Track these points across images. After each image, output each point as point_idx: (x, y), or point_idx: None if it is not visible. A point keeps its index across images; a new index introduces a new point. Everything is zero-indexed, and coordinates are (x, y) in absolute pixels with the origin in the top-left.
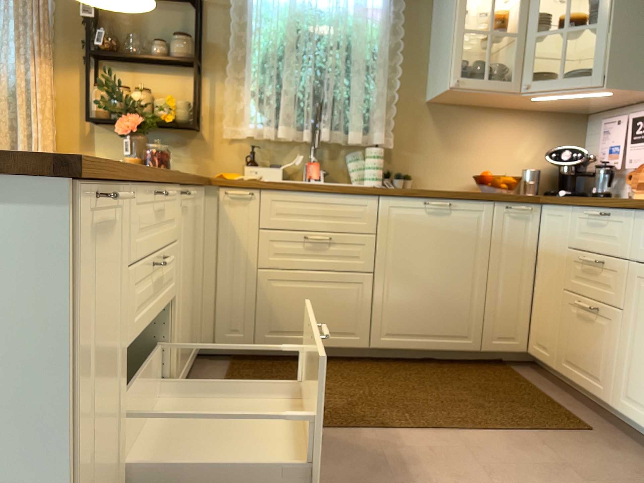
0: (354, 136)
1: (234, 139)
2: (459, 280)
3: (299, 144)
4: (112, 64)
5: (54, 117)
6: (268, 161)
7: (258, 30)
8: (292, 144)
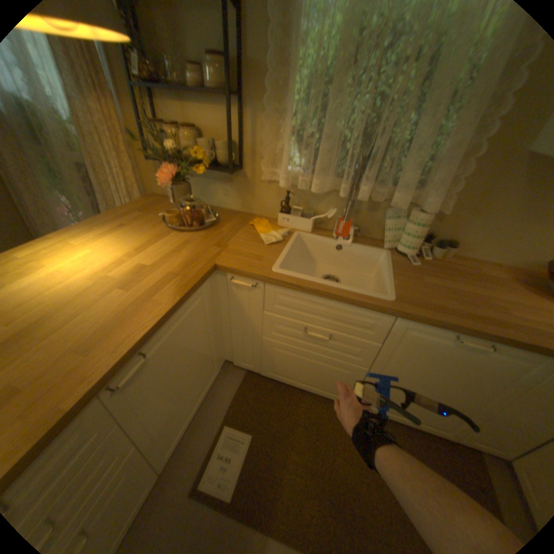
0: (400, 200)
1: (273, 181)
2: (464, 402)
3: (337, 192)
4: (160, 91)
5: (126, 152)
6: (301, 209)
7: (302, 40)
8: (330, 191)
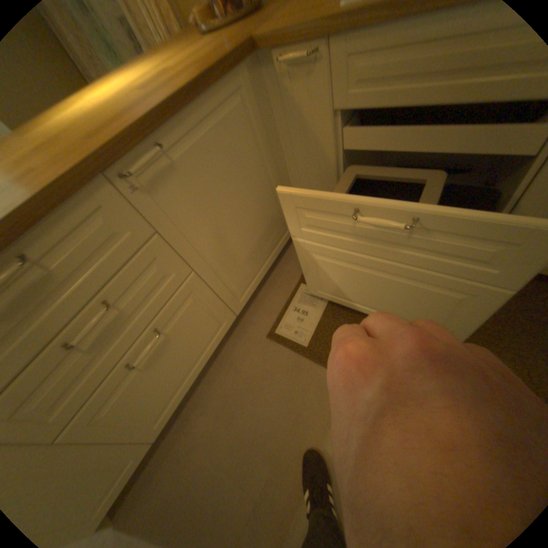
0: None
1: None
2: None
3: None
4: None
5: None
6: None
7: None
8: None
